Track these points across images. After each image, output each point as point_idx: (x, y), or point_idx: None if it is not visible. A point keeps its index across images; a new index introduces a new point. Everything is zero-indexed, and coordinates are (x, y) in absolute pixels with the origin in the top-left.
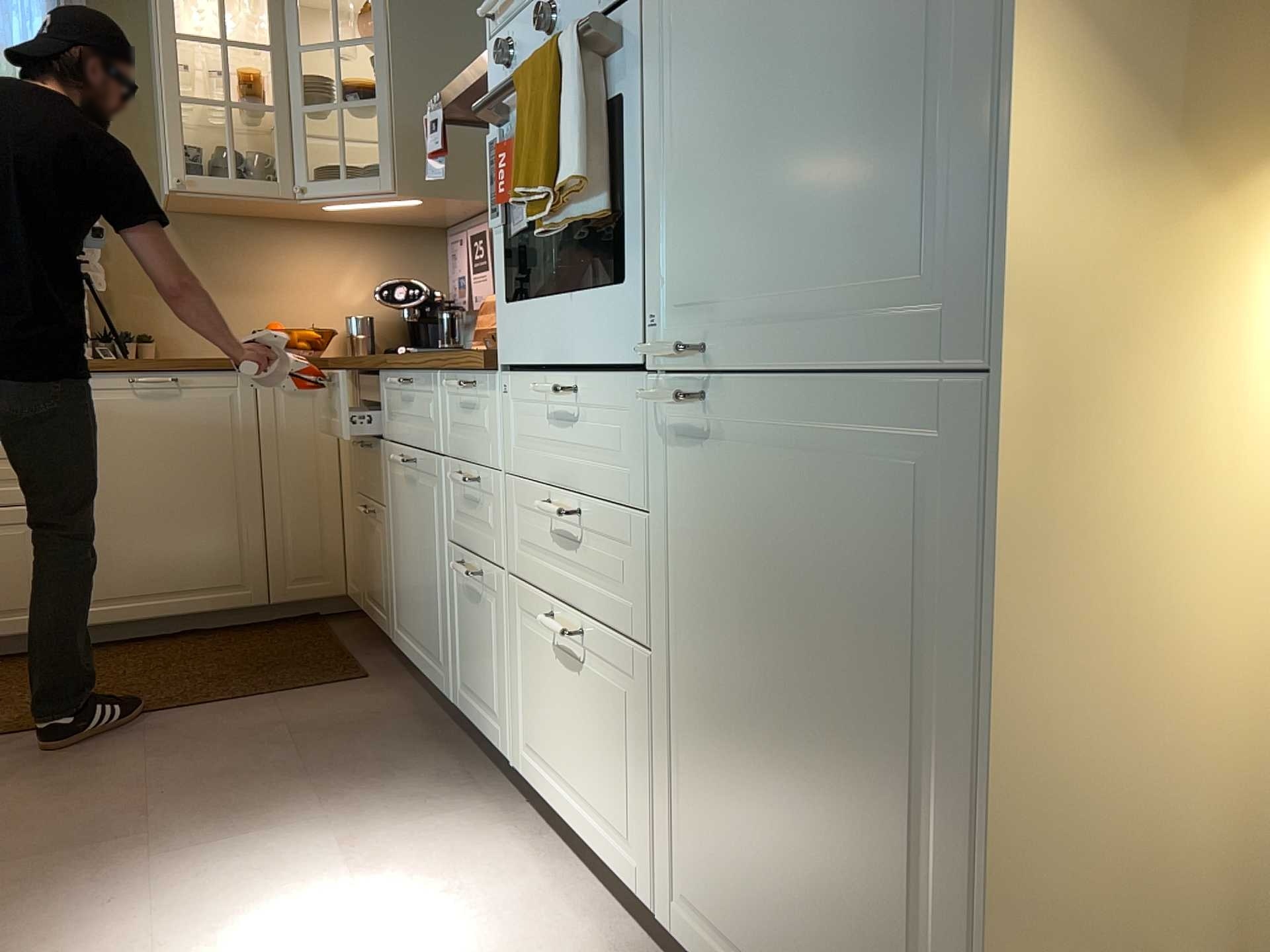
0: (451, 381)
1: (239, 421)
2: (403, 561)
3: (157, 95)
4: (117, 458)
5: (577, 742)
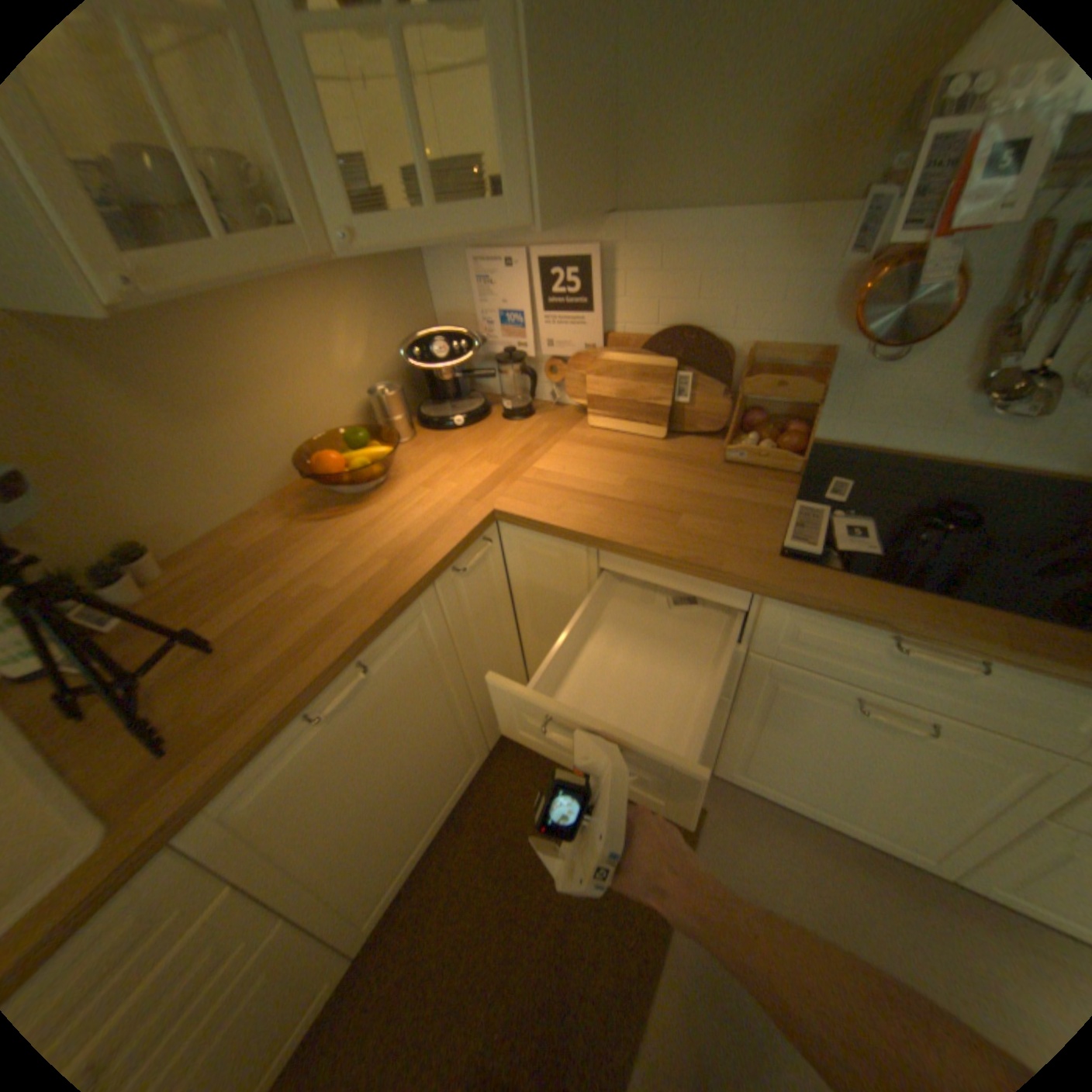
0: None
1: (434, 645)
2: (806, 759)
3: None
4: (331, 804)
5: None
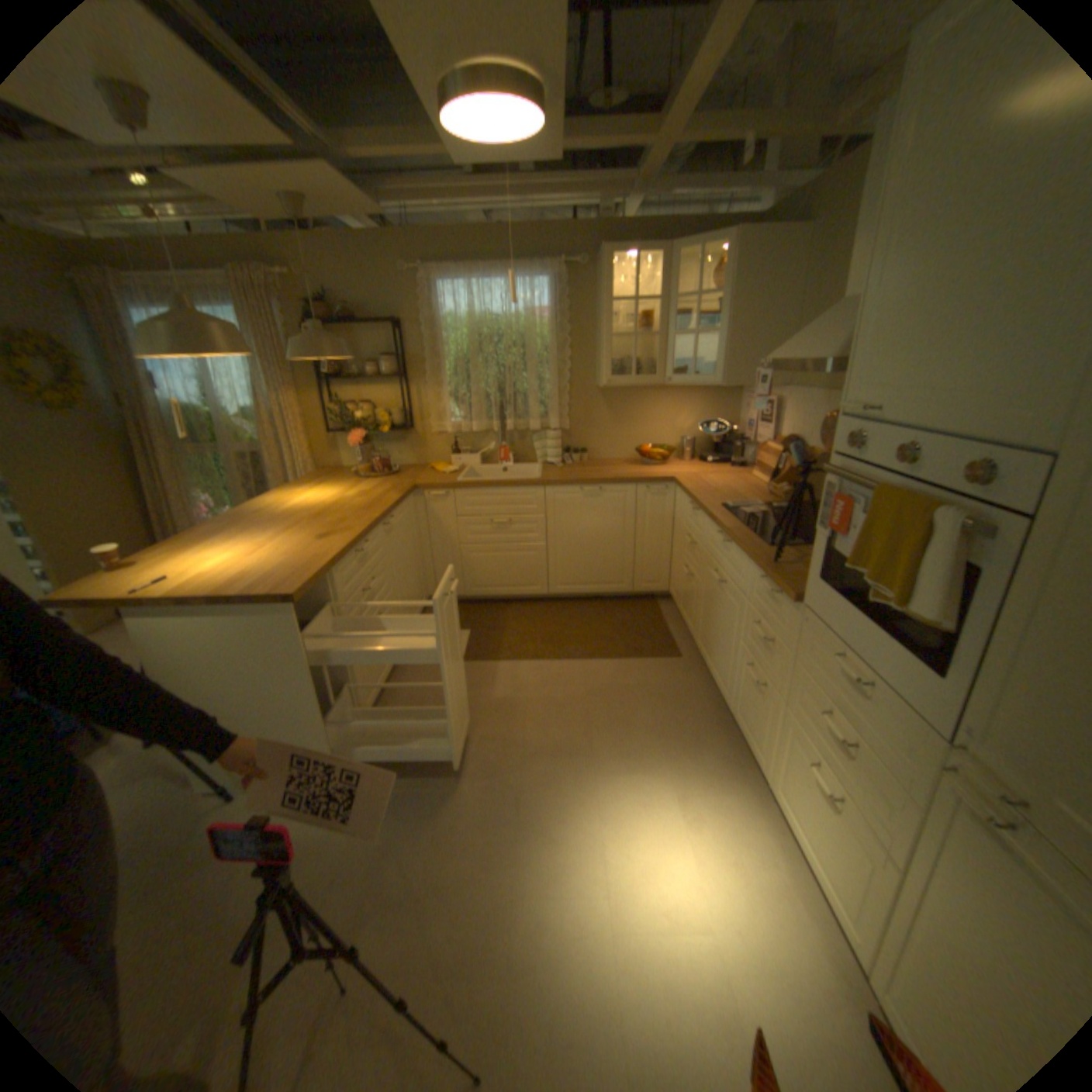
0: (763, 581)
1: (626, 509)
2: (708, 618)
3: (598, 326)
4: (572, 524)
5: (819, 831)
